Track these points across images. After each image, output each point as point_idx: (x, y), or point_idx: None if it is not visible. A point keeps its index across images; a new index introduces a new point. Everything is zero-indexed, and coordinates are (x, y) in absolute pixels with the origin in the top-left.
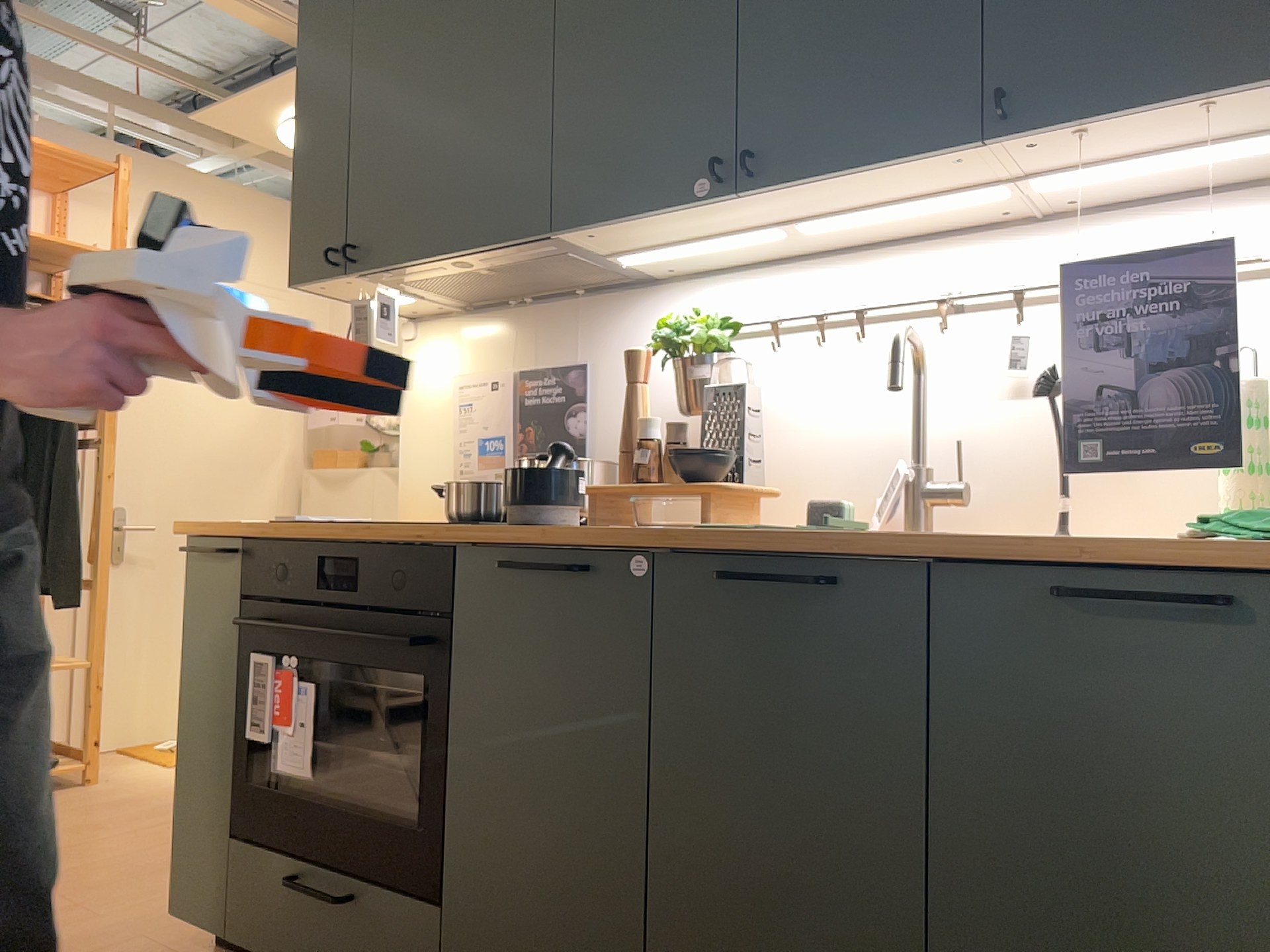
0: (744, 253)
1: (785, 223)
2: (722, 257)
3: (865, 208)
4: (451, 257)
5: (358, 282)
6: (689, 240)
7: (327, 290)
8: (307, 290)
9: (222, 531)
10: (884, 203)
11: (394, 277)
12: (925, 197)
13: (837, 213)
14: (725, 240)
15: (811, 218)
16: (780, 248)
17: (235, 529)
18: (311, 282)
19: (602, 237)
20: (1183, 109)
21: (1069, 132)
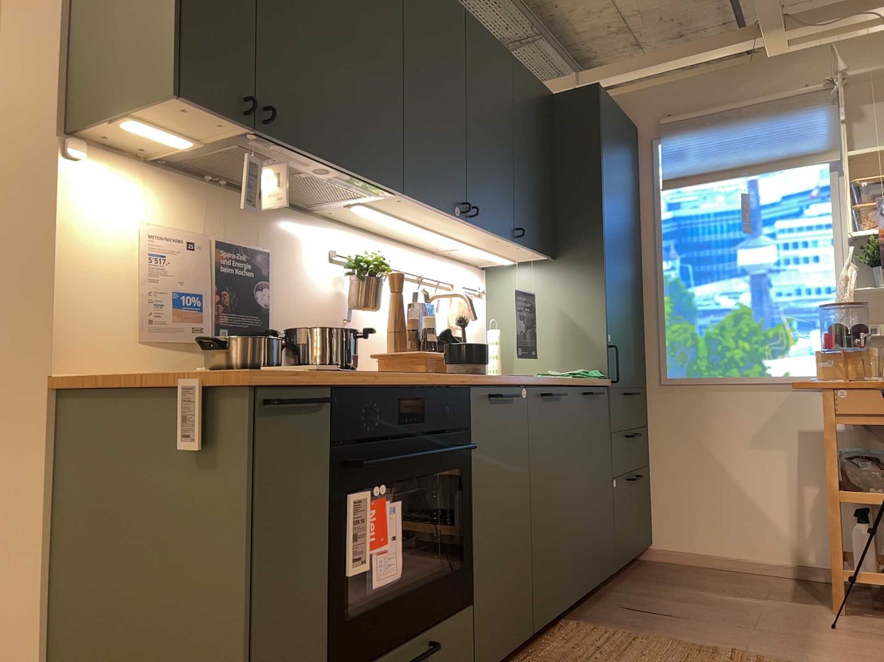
0: (365, 221)
1: (427, 228)
2: (356, 218)
3: (449, 235)
4: (336, 168)
5: (224, 129)
6: (396, 215)
7: (177, 112)
8: (172, 103)
9: (314, 380)
10: (454, 236)
11: (268, 148)
12: (462, 240)
13: (442, 233)
14: (402, 222)
15: (435, 230)
16: (380, 226)
17: (333, 378)
18: (199, 105)
19: (393, 201)
20: (533, 252)
21: (520, 246)
